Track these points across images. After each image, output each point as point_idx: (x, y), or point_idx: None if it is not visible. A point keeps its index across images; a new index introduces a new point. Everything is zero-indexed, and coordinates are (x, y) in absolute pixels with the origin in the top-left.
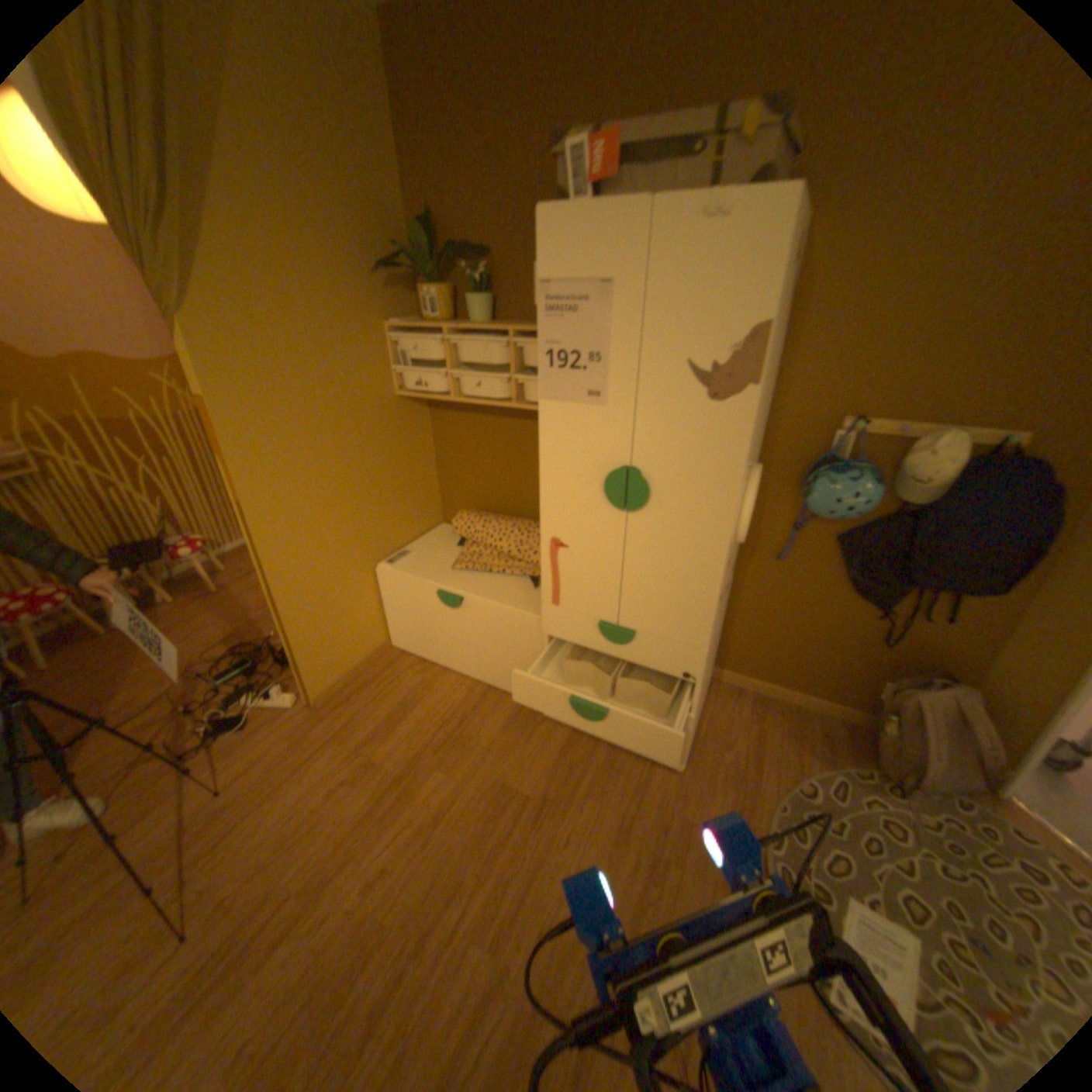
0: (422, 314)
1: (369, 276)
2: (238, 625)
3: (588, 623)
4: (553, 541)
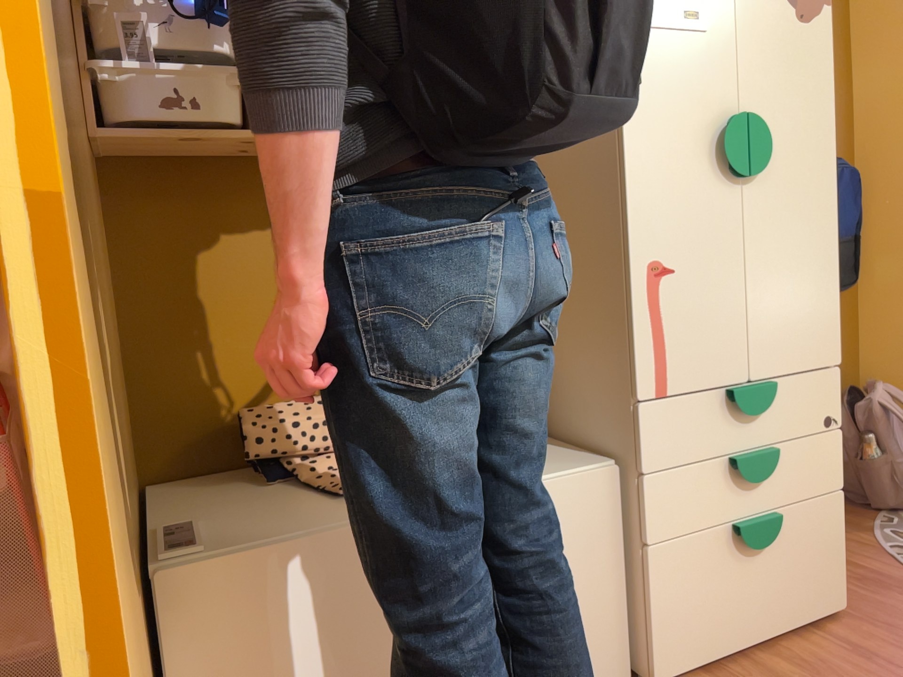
0: None
1: None
2: None
3: (711, 405)
4: (652, 267)
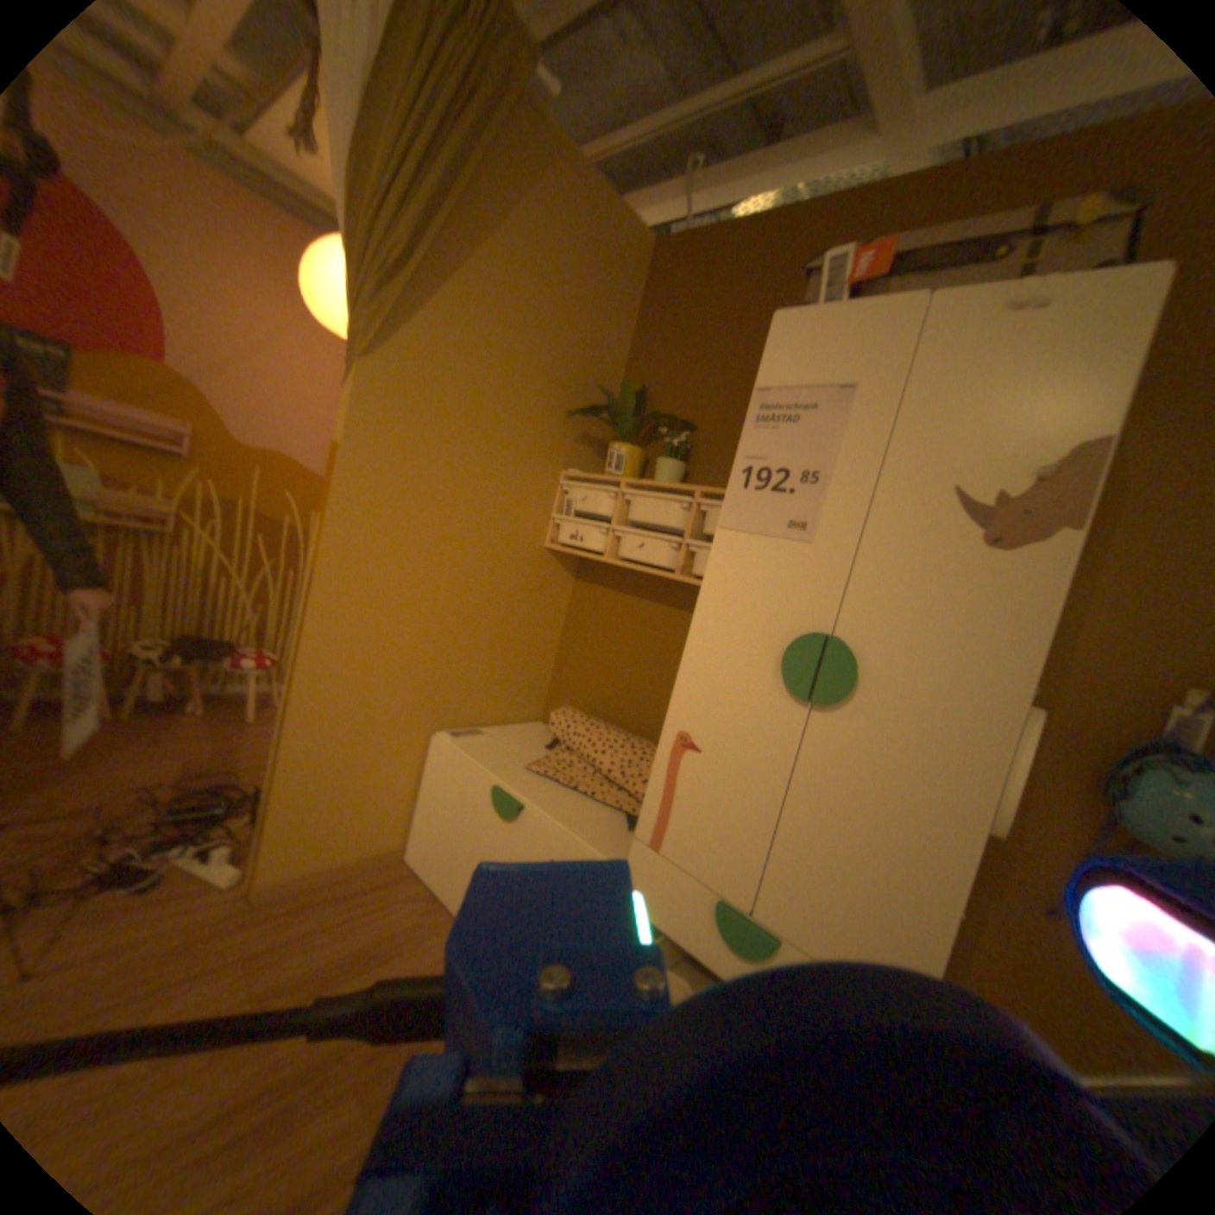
0: (604, 472)
1: (564, 422)
2: (244, 764)
3: (698, 899)
4: (680, 736)
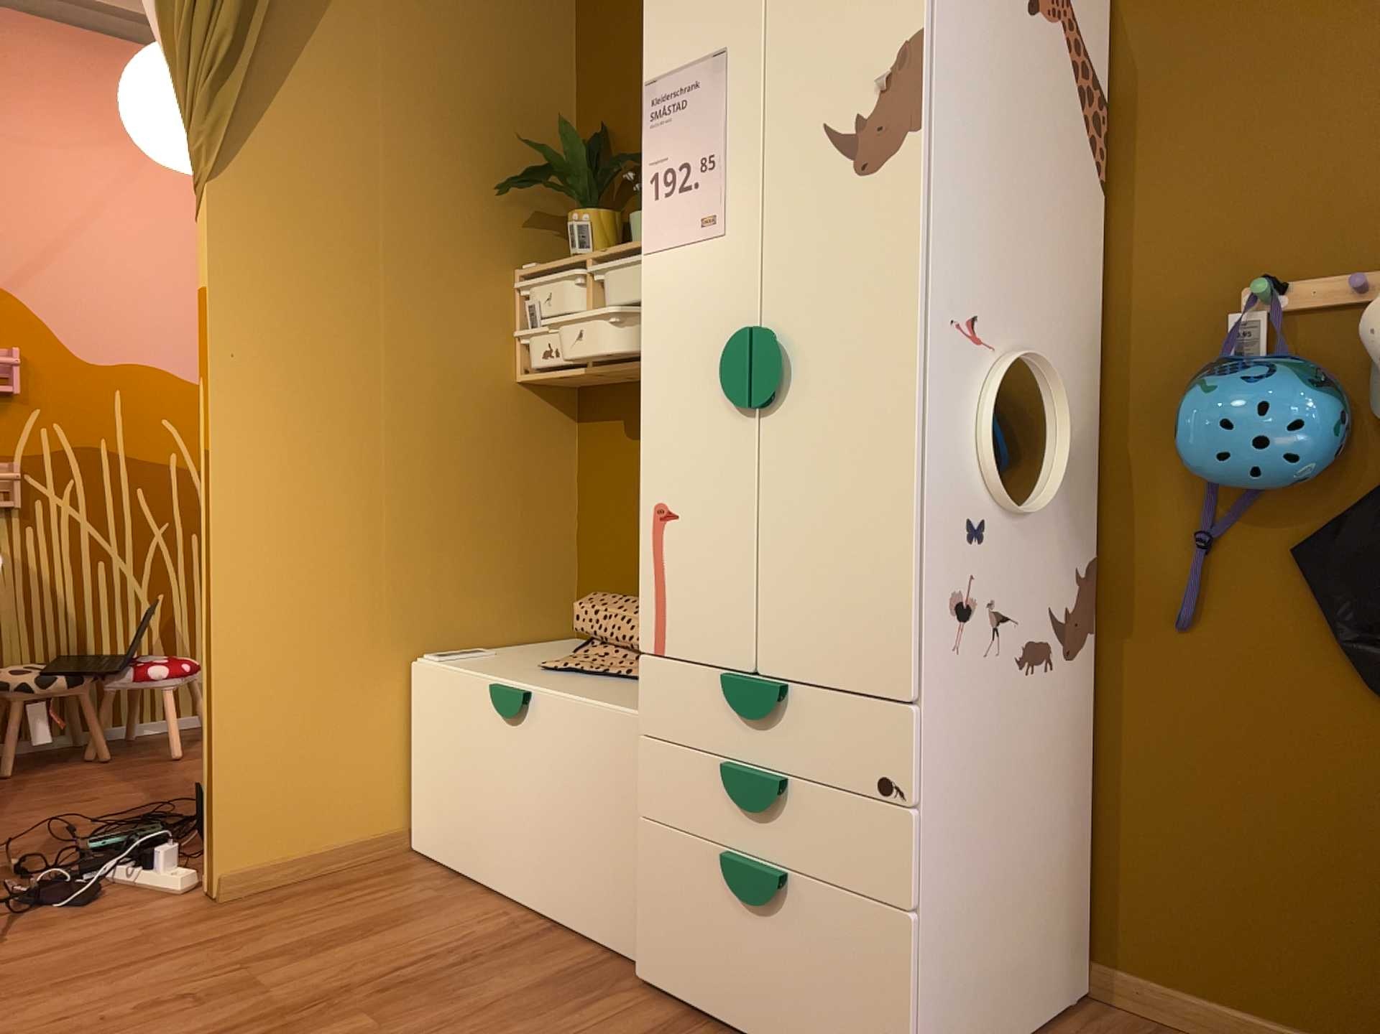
0: (569, 255)
1: (501, 203)
2: (178, 793)
3: (709, 686)
4: (655, 509)
